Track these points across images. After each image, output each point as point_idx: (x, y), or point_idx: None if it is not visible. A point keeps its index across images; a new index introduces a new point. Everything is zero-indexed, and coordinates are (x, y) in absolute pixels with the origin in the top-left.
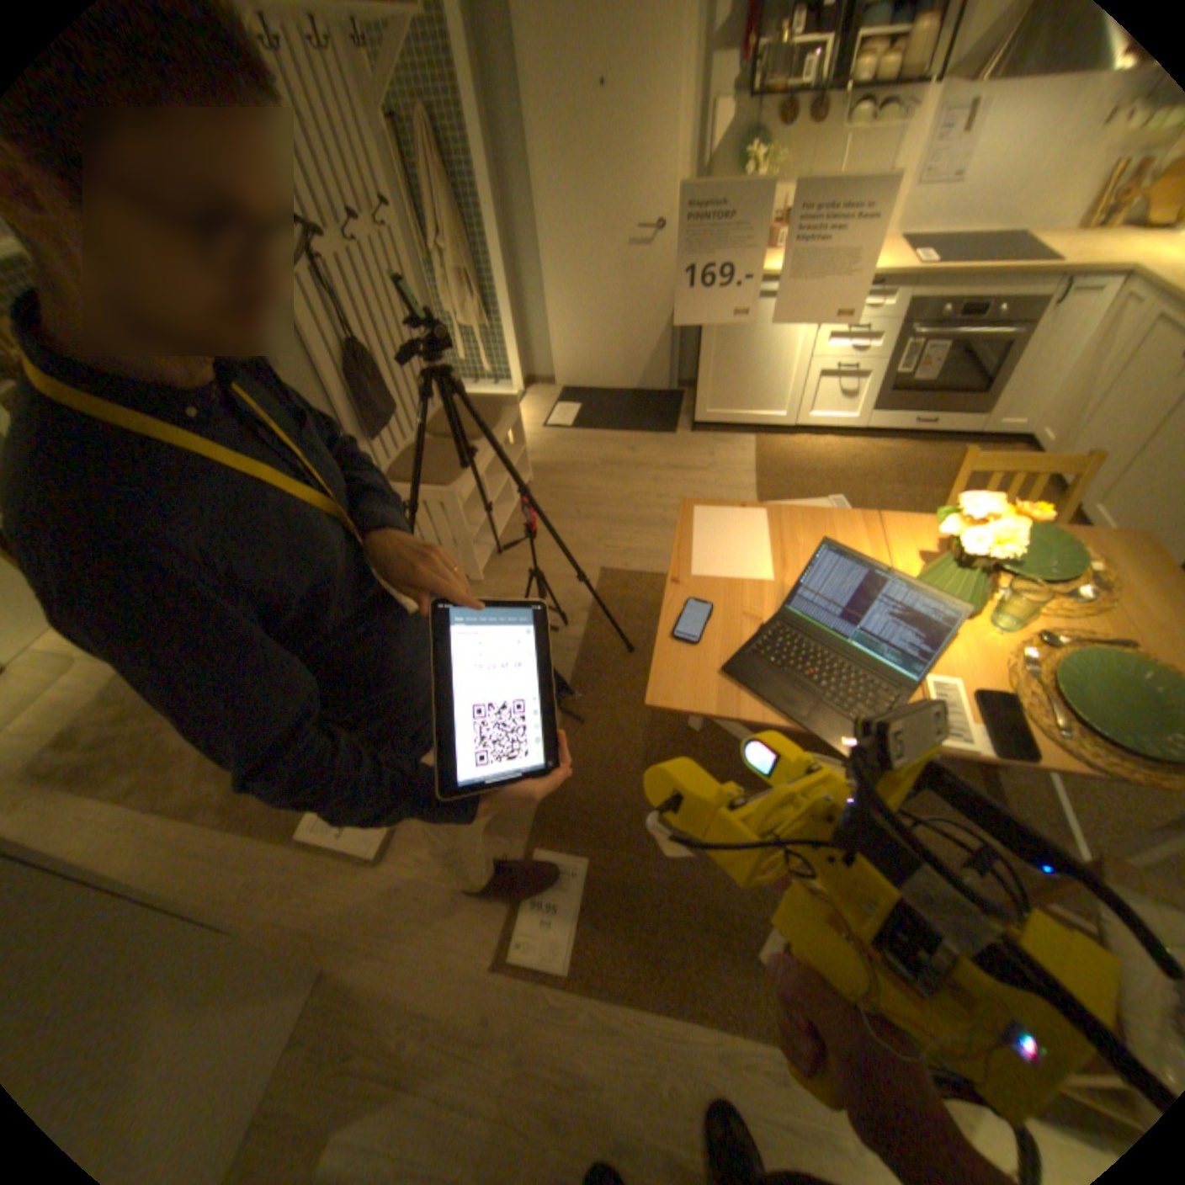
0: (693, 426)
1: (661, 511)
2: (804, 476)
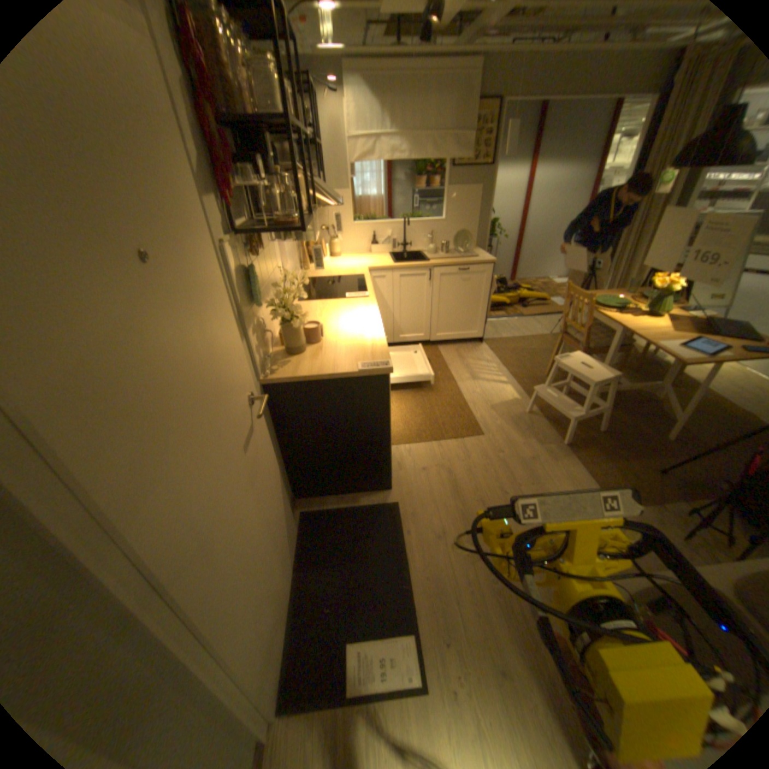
0: (384, 488)
1: (521, 490)
2: (432, 418)
